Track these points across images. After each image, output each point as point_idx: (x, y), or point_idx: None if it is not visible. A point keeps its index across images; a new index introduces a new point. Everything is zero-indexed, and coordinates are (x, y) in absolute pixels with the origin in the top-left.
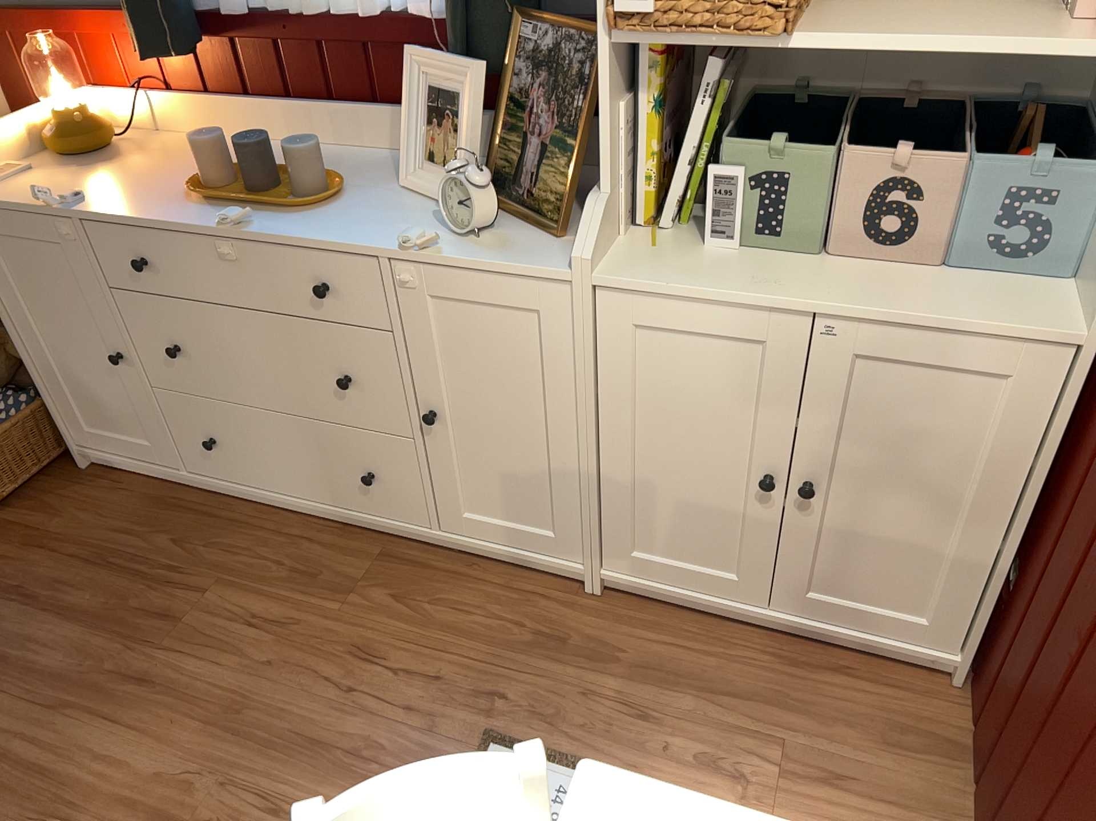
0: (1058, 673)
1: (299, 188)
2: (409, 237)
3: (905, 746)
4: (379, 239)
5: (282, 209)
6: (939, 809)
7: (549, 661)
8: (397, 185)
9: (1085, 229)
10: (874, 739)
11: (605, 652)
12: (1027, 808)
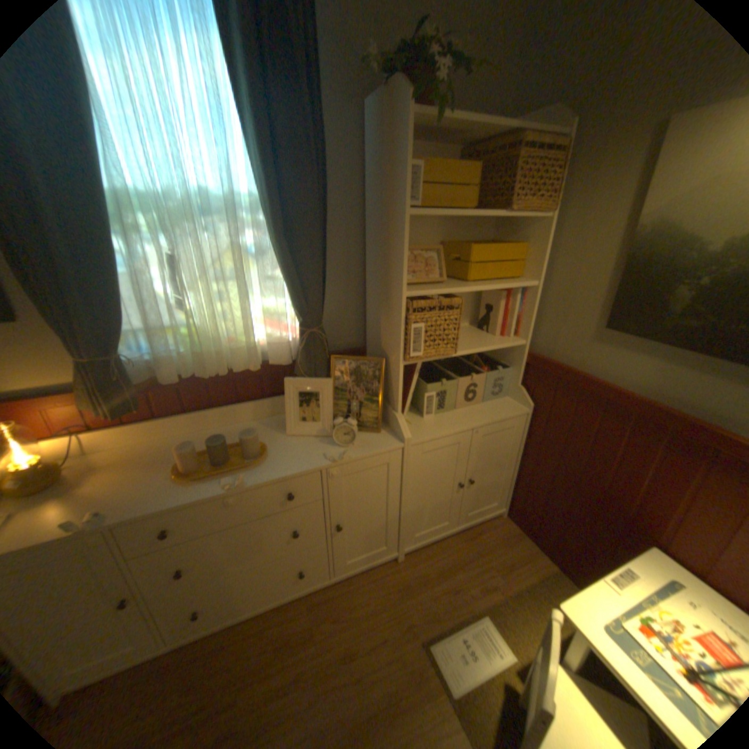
0: (574, 498)
1: (243, 453)
2: (328, 455)
3: (516, 545)
4: (311, 461)
5: (240, 467)
6: (538, 557)
7: (414, 601)
8: (279, 434)
9: (512, 382)
10: (509, 549)
11: (426, 581)
12: (584, 538)
